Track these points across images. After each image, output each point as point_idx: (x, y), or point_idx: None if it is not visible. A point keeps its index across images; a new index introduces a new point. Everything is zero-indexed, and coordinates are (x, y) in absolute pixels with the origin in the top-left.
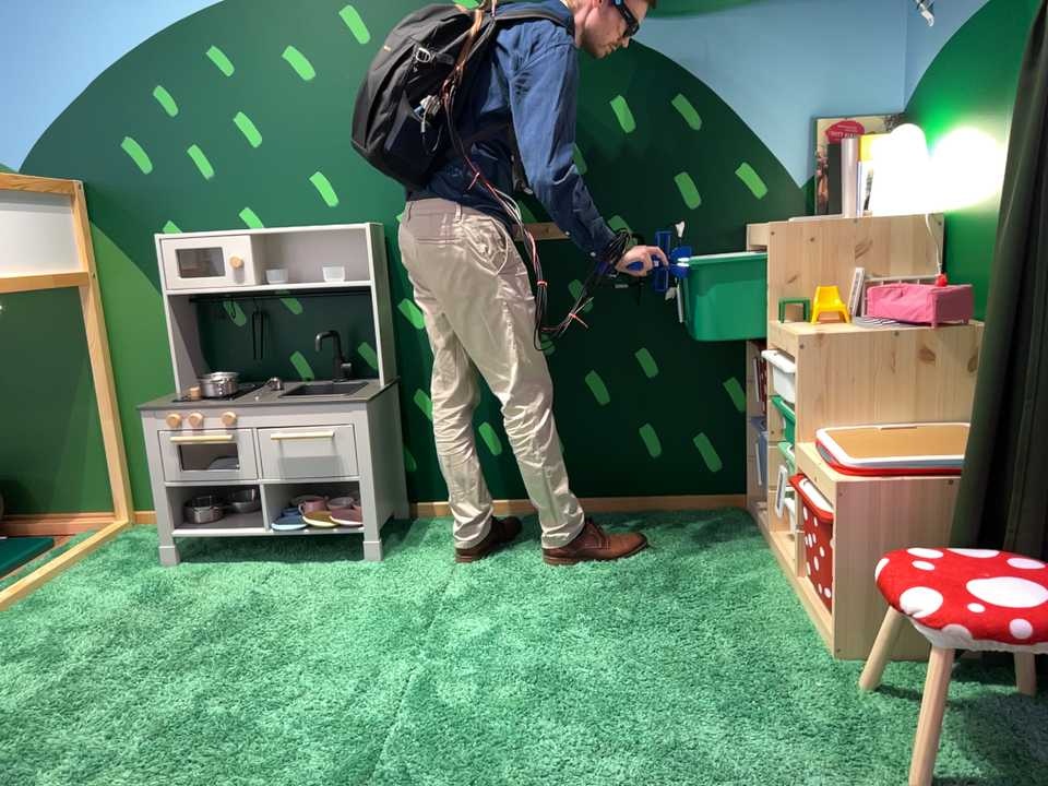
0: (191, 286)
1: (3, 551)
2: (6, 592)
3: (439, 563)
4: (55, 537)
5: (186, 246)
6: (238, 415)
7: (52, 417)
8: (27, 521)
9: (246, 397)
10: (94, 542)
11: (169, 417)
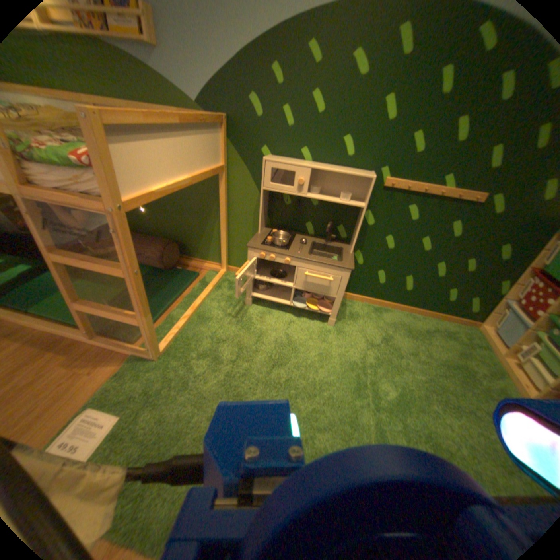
0: (275, 186)
1: (181, 276)
2: (189, 308)
3: (357, 331)
4: (197, 269)
5: (277, 166)
6: (291, 259)
7: (198, 222)
8: (186, 258)
9: (290, 244)
10: (216, 281)
11: (260, 252)
